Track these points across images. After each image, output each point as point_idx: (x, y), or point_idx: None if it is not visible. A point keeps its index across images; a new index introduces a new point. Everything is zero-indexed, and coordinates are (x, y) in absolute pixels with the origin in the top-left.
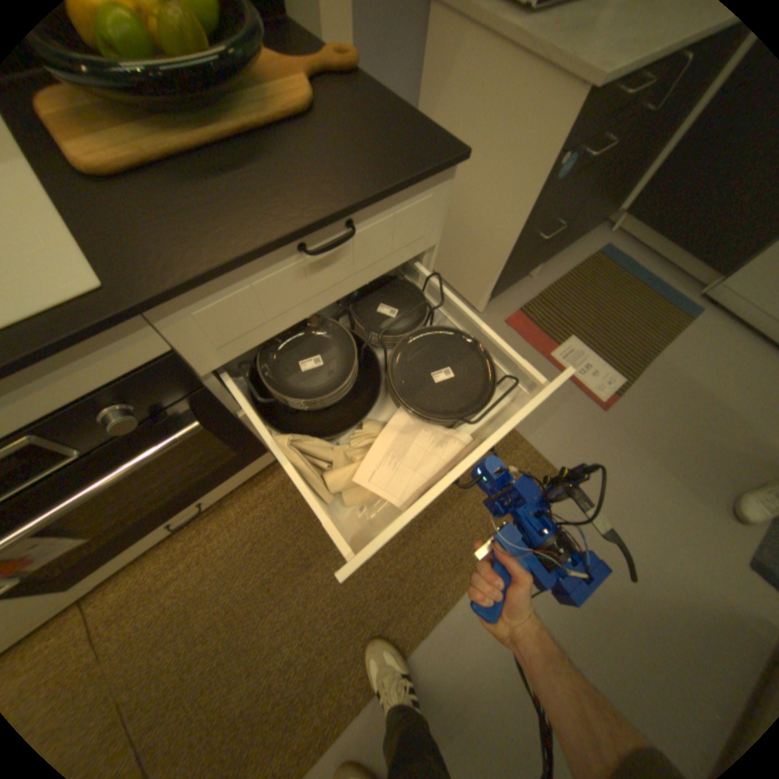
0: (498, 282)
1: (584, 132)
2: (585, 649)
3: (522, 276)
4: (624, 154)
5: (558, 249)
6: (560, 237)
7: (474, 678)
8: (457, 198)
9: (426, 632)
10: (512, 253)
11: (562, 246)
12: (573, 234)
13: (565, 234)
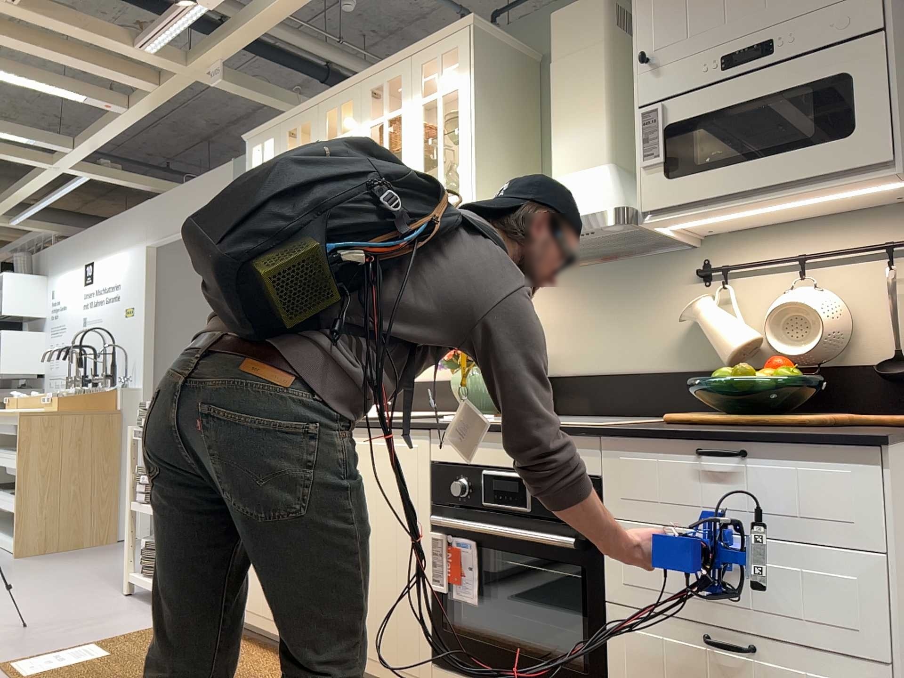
0: None
1: None
2: None
3: None
4: None
5: None
6: None
7: None
8: None
9: None
10: None
11: None
12: None
13: None
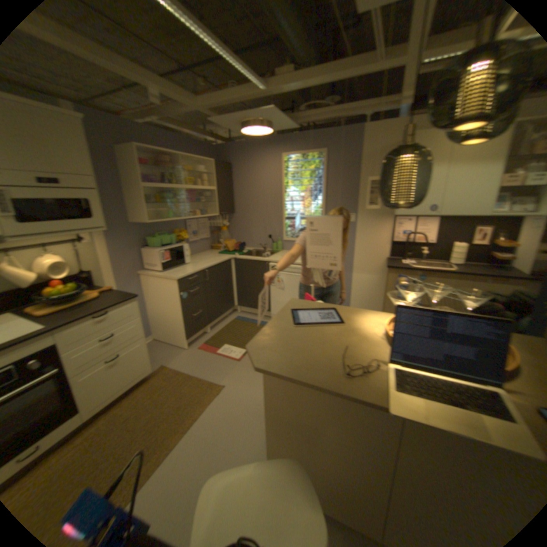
0: (186, 334)
1: (185, 288)
2: (234, 438)
3: (199, 332)
4: (213, 291)
5: (212, 321)
6: (208, 317)
7: (184, 470)
8: (164, 314)
9: (161, 463)
10: (185, 323)
11: (214, 320)
12: (215, 315)
13: (210, 315)
